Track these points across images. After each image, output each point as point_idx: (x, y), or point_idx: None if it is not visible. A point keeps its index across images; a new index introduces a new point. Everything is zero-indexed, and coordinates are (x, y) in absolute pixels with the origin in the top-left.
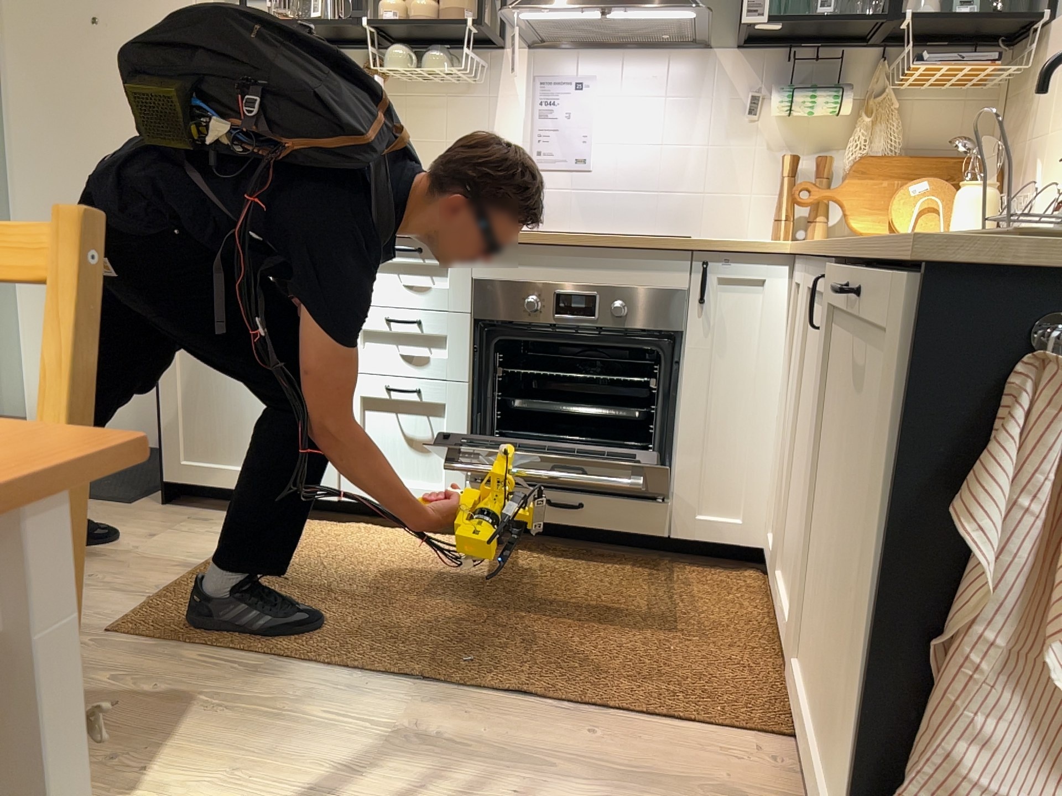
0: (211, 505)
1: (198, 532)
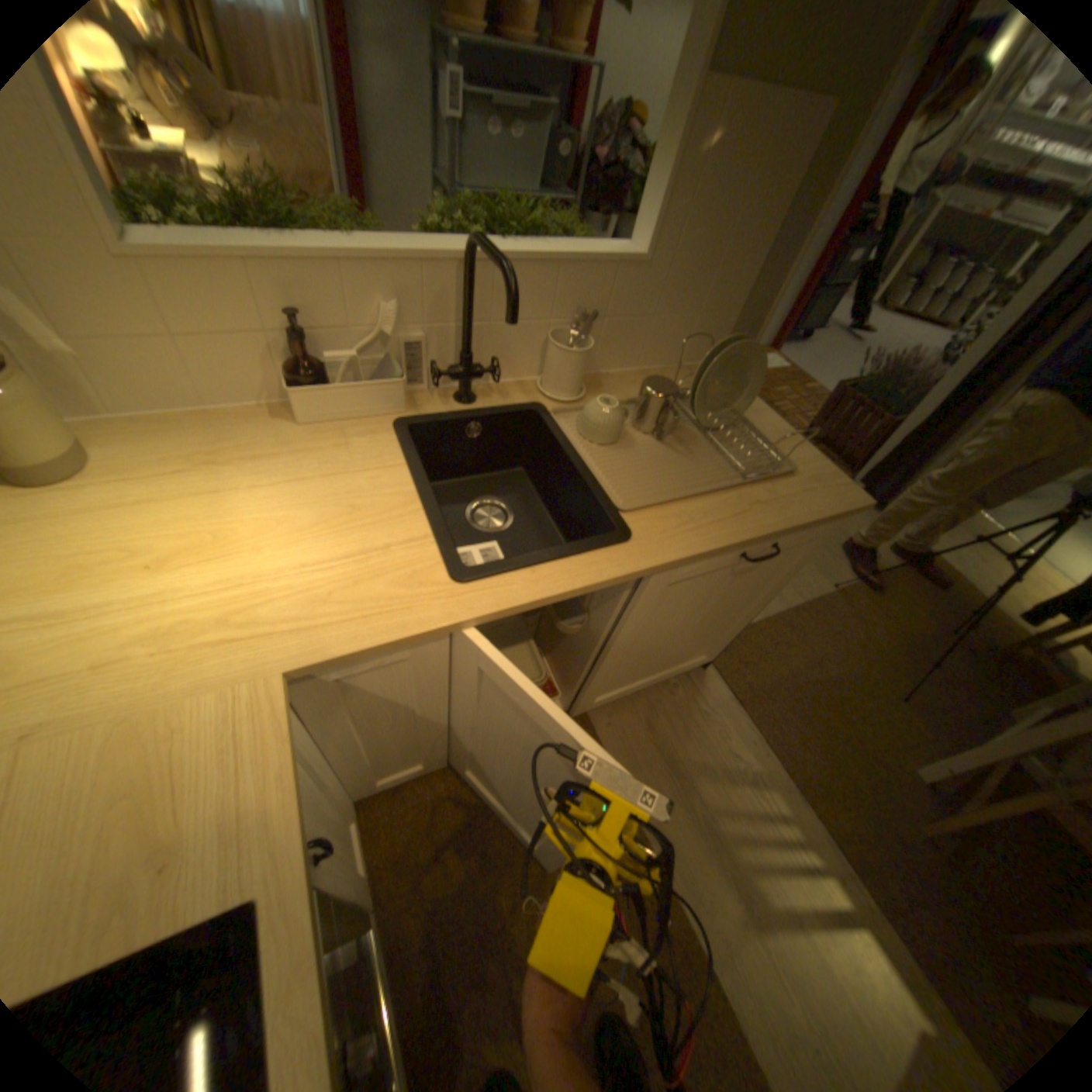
0: None
1: None
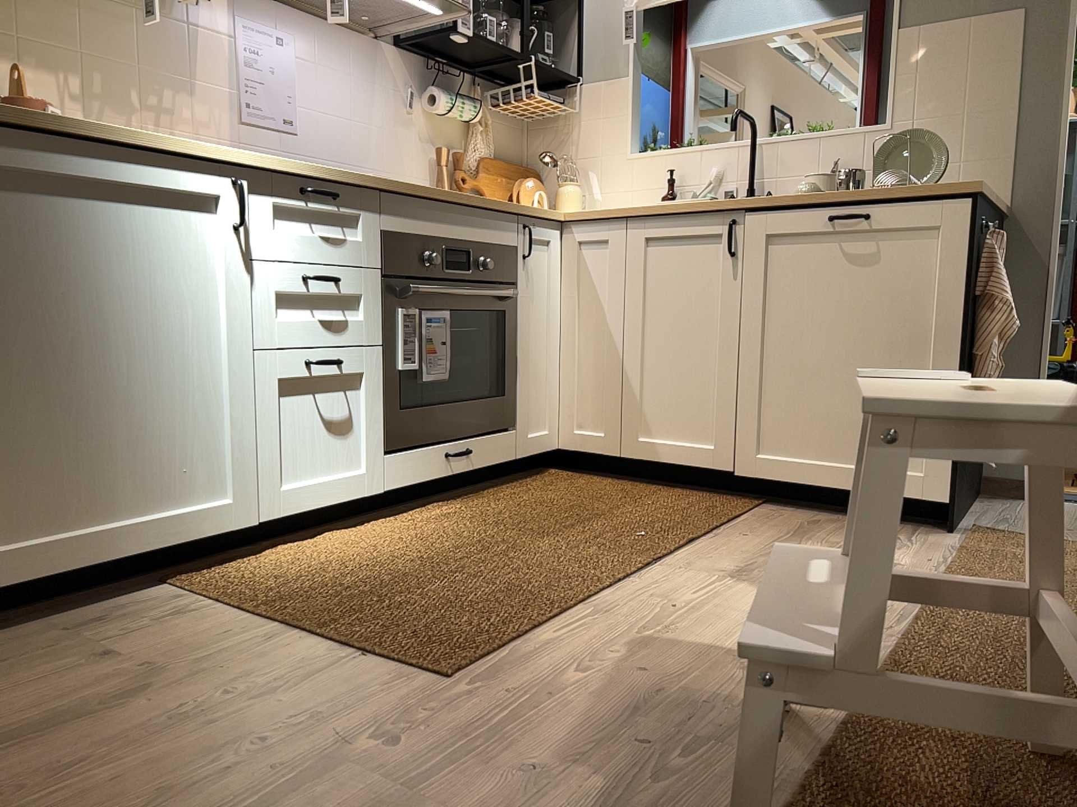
0: (24, 617)
1: (140, 628)
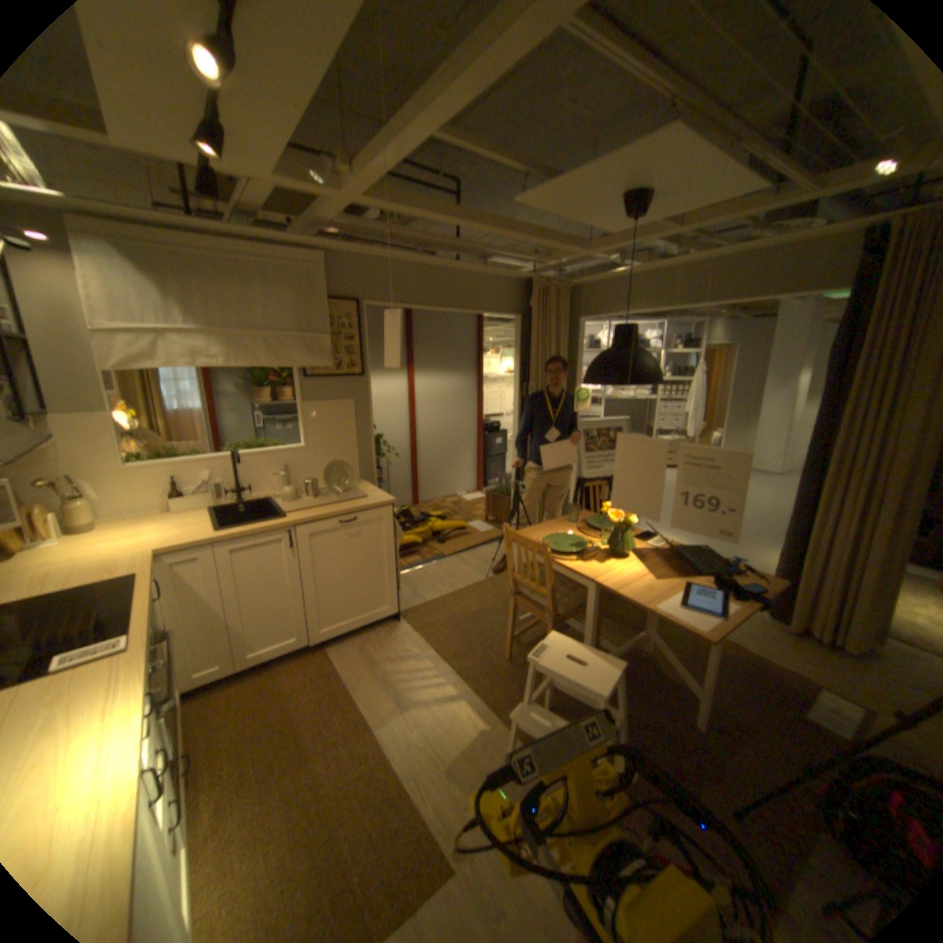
0: None
1: None
